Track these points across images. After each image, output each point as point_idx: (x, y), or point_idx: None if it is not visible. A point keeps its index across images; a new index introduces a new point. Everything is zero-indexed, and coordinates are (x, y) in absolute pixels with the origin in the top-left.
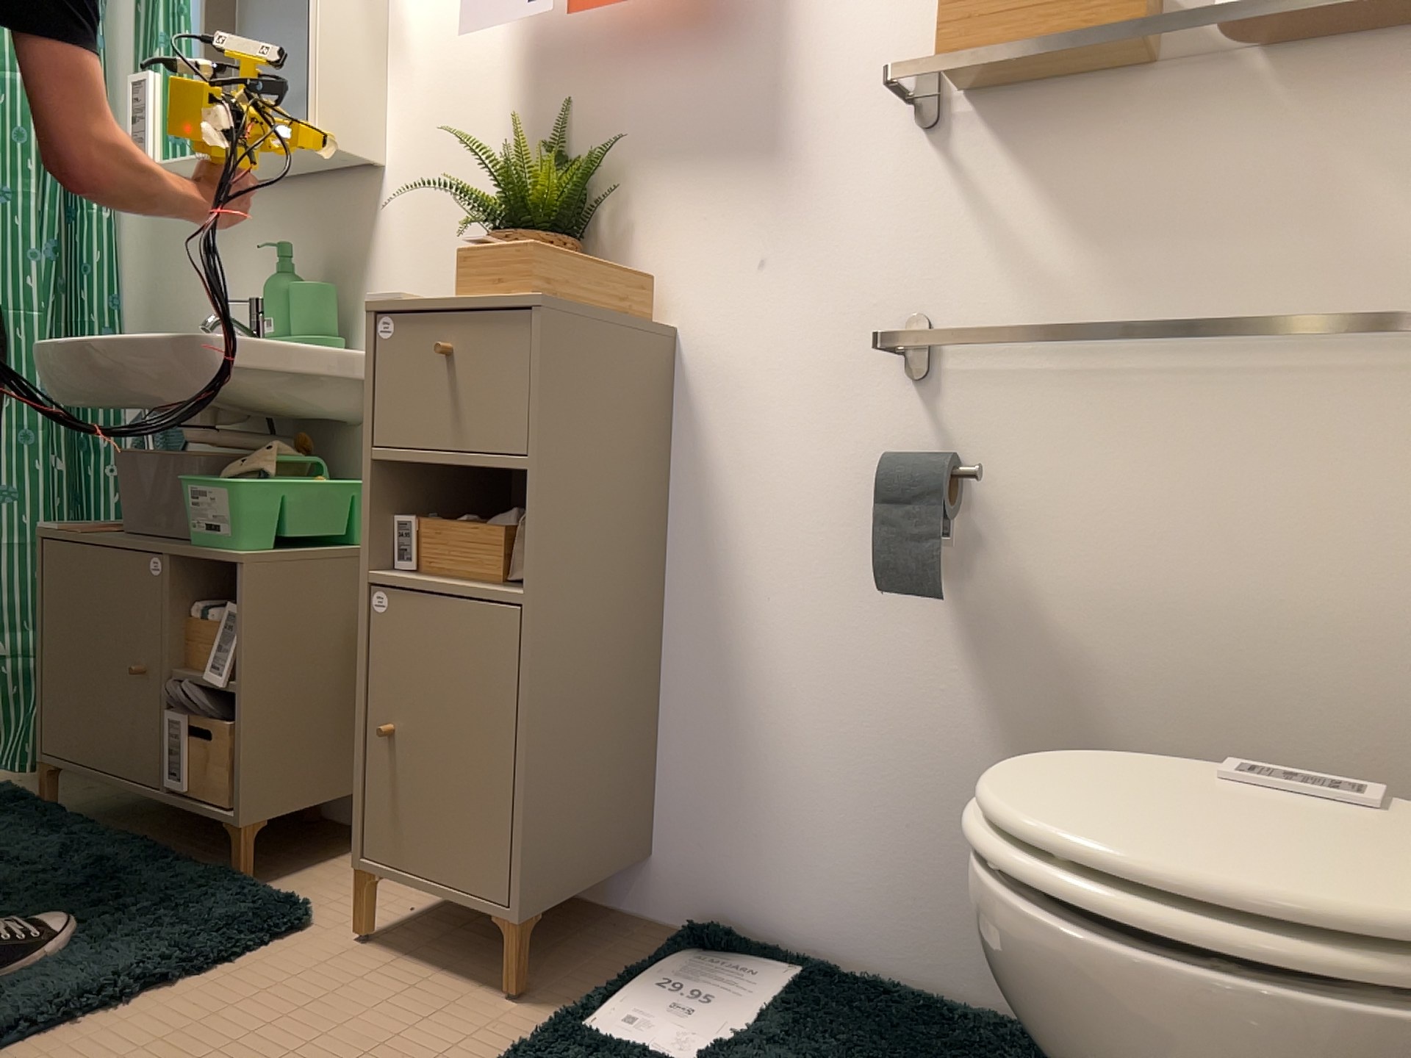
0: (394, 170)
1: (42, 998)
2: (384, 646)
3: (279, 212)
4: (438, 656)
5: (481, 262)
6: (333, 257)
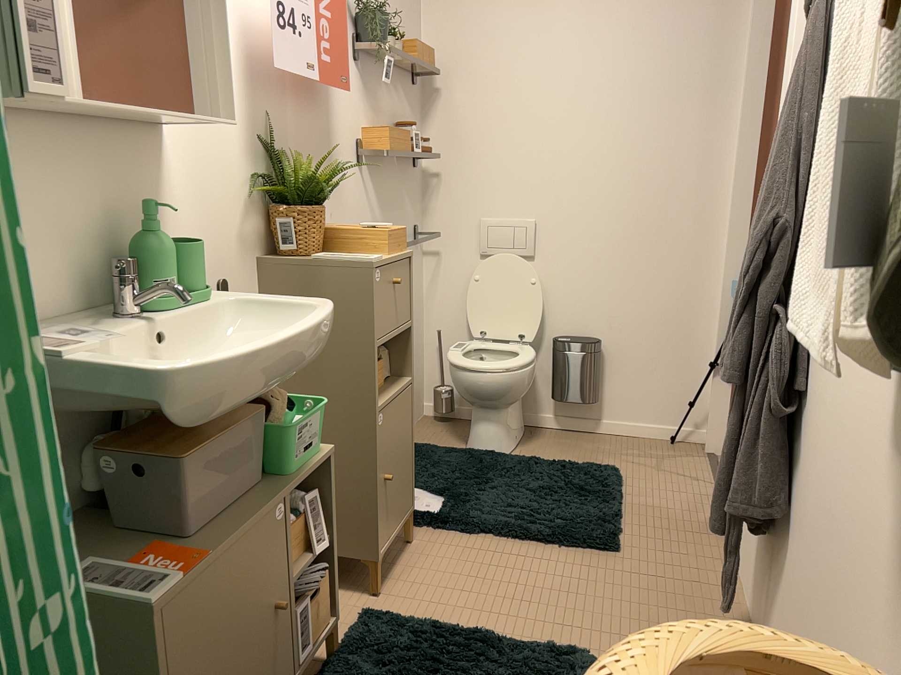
0: (169, 127)
1: (514, 640)
2: (381, 444)
3: (42, 144)
4: (395, 430)
5: (393, 234)
6: (121, 203)
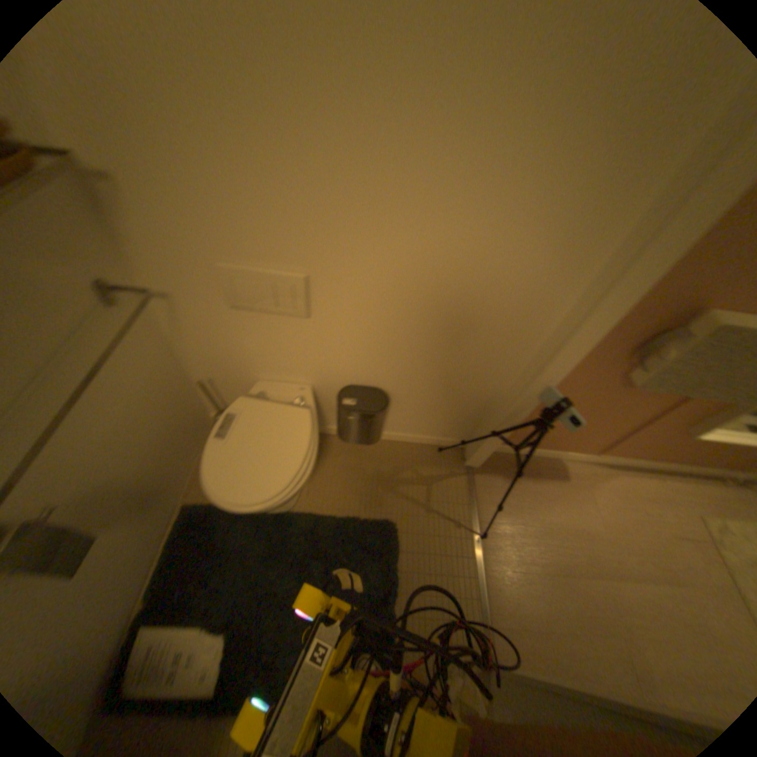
0: None
1: None
2: None
3: None
4: None
5: None
6: None
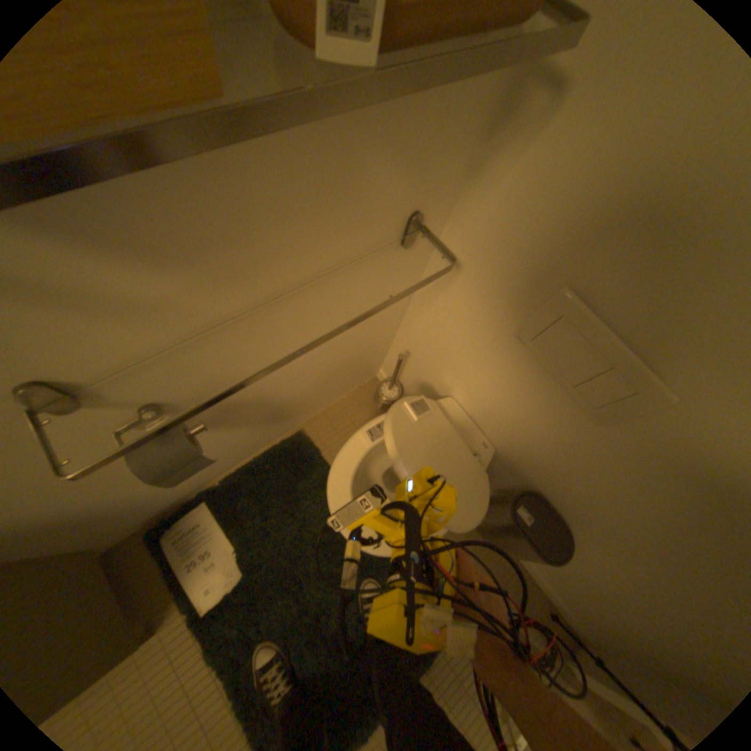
0: None
1: None
2: None
3: None
4: None
5: None
6: None
